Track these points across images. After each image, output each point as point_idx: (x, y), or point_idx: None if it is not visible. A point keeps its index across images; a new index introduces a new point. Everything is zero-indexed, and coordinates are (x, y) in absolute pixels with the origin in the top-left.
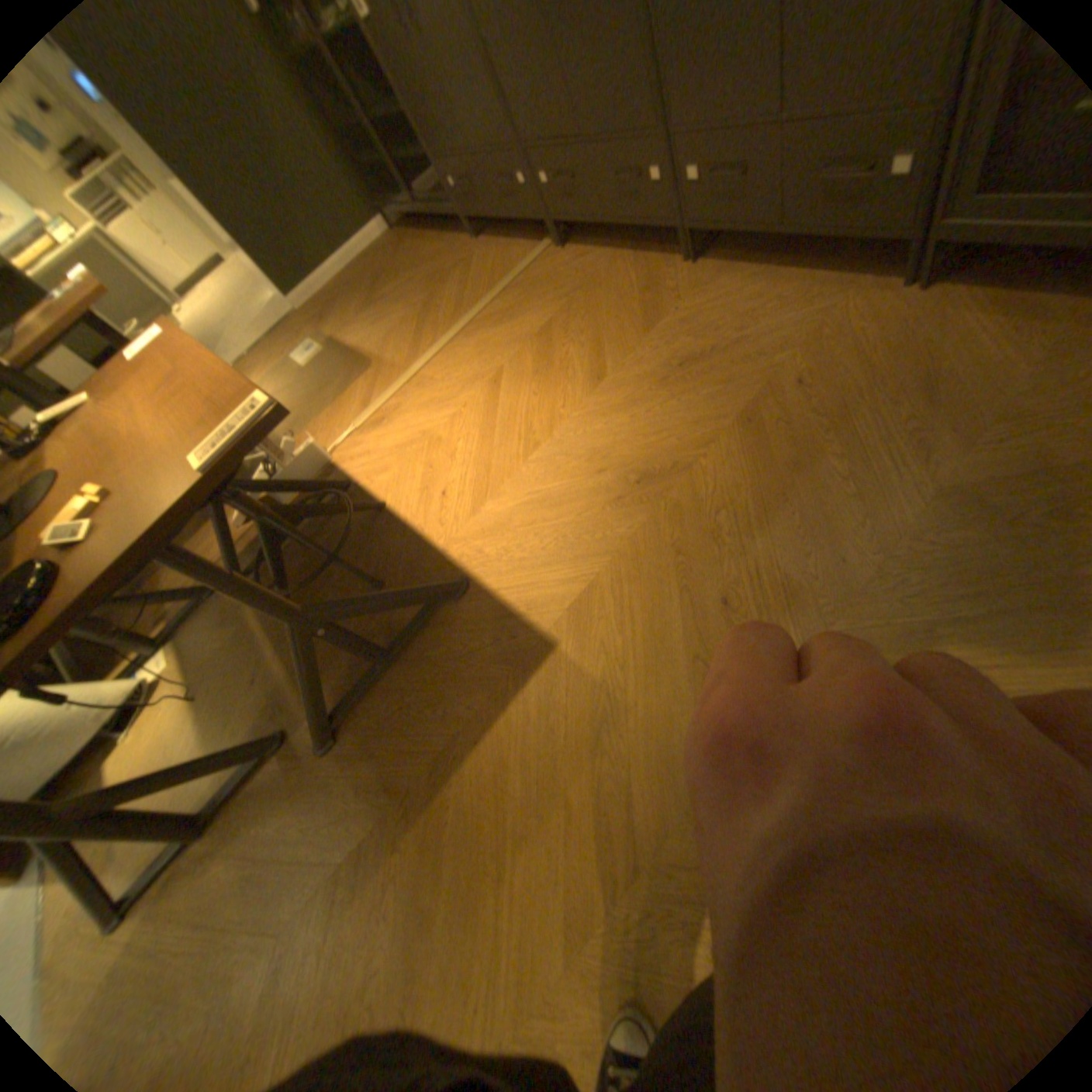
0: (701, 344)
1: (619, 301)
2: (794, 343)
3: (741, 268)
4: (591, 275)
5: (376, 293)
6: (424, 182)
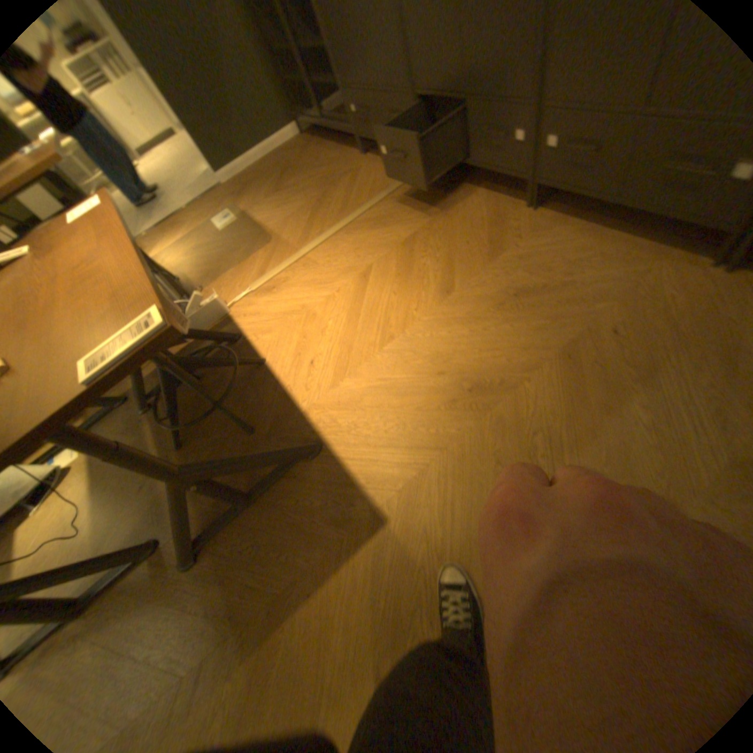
0: (533, 280)
1: (470, 230)
2: (611, 296)
3: (572, 222)
4: (450, 203)
5: (282, 183)
6: (330, 104)
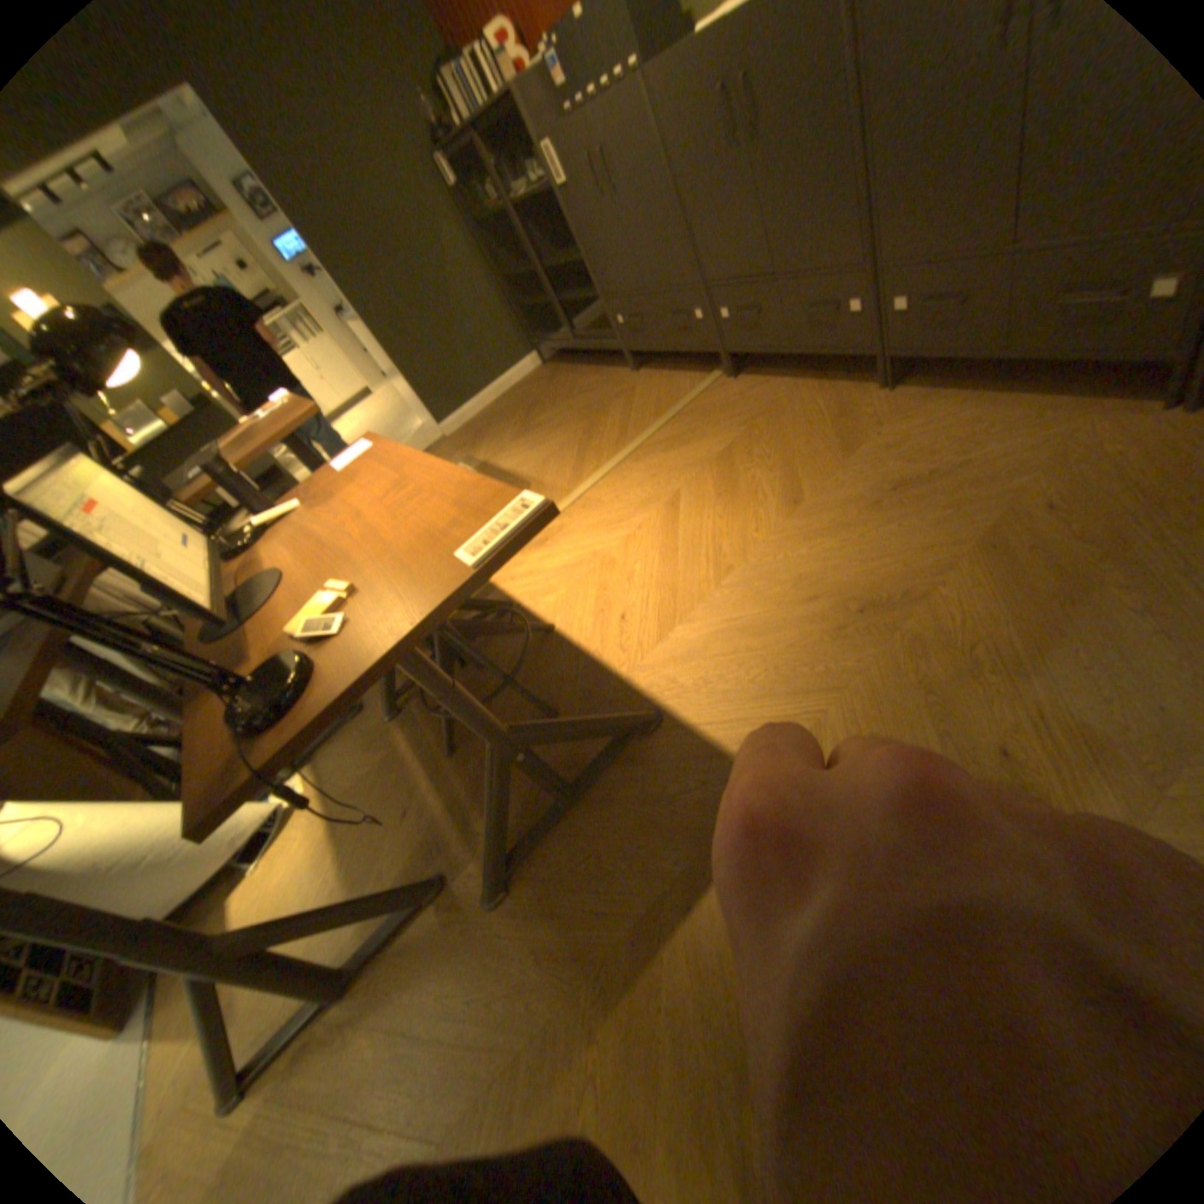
0: (915, 469)
1: (809, 428)
2: (1033, 468)
3: (950, 394)
4: (772, 403)
5: (532, 422)
6: (584, 323)
